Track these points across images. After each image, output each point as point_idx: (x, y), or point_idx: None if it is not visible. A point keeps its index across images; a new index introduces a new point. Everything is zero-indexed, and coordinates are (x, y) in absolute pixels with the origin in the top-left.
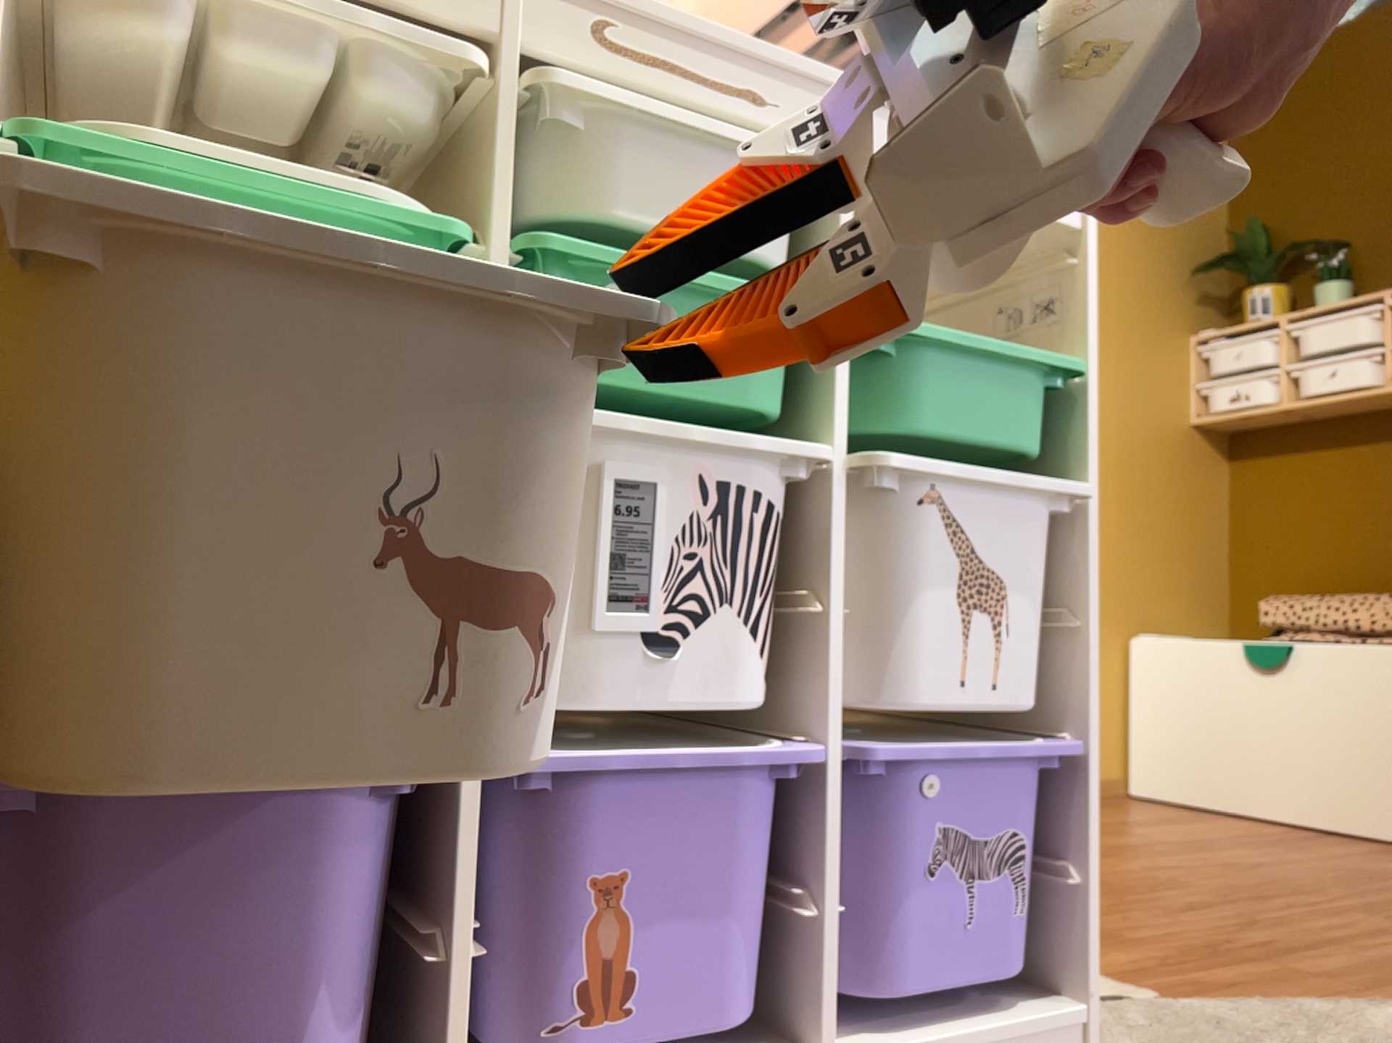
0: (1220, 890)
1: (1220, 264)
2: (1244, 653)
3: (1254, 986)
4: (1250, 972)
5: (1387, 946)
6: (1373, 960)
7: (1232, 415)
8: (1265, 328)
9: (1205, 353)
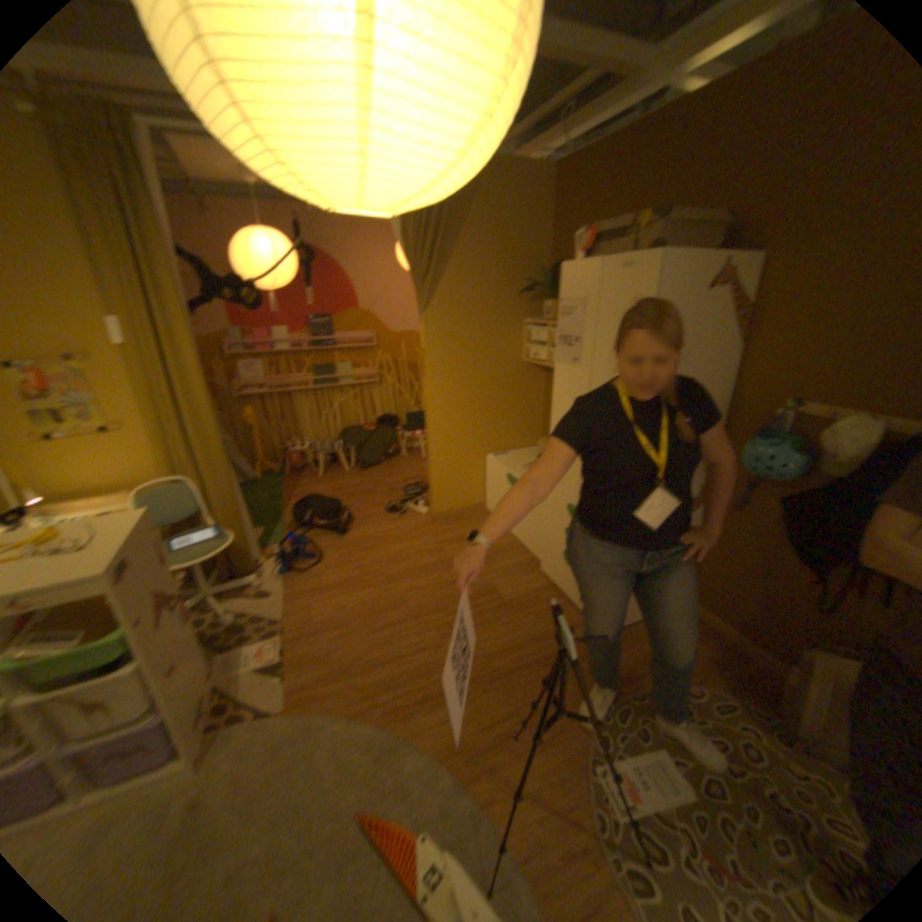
0: (407, 616)
1: (537, 285)
2: (507, 481)
3: (319, 709)
4: (331, 696)
5: (407, 669)
6: (387, 683)
7: (536, 364)
8: (548, 325)
9: (530, 330)
